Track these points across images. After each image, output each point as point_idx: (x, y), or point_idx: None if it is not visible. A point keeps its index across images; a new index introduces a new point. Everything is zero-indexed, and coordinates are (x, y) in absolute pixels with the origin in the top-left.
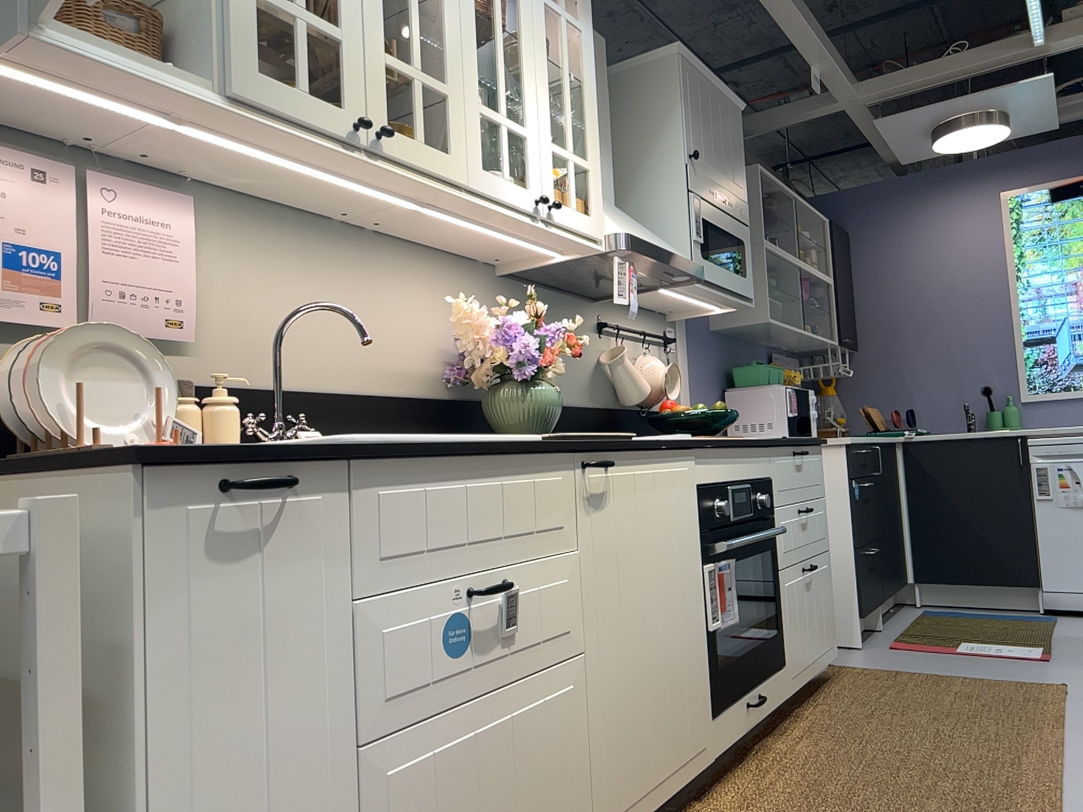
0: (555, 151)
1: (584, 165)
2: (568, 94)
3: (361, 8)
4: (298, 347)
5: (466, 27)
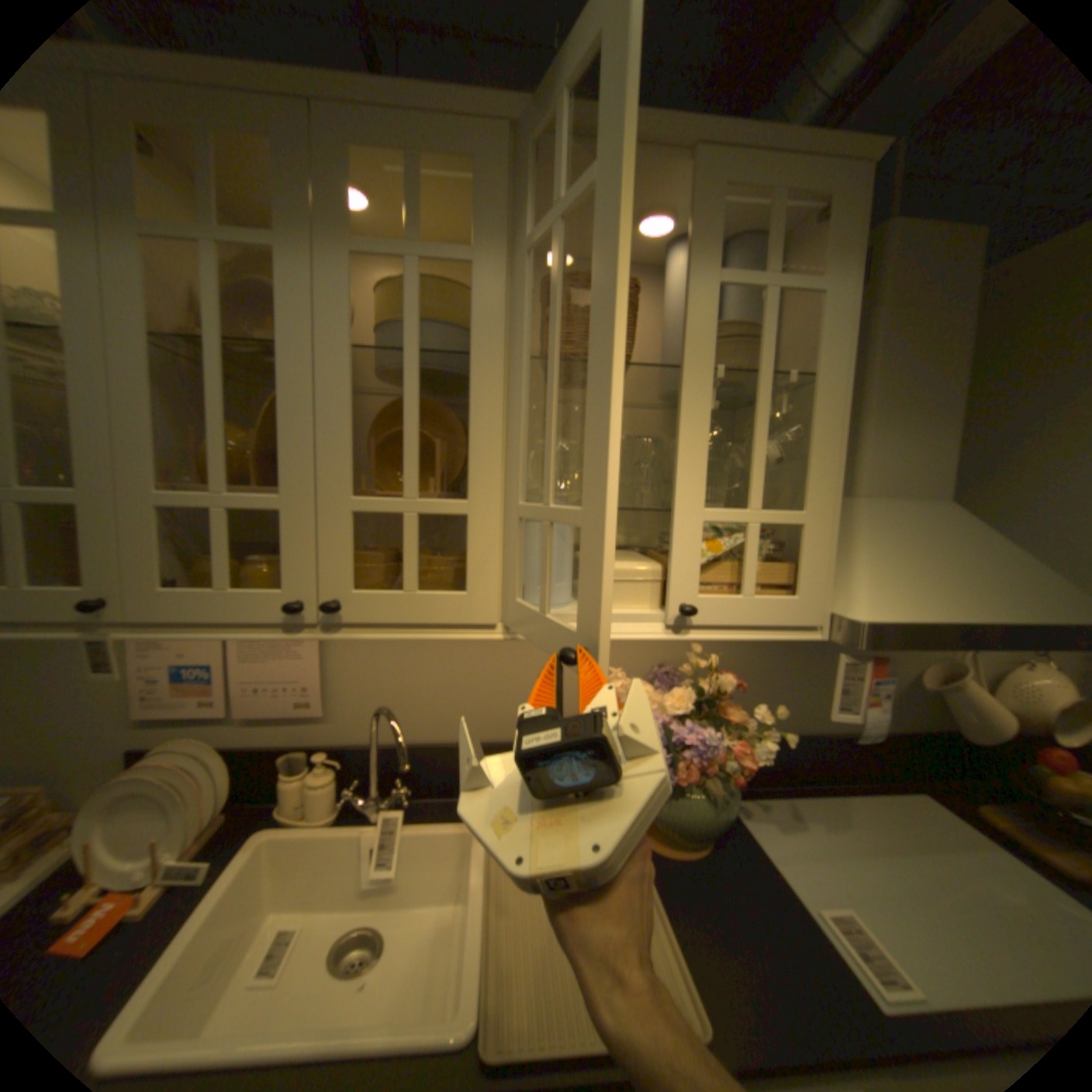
0: (710, 518)
1: (787, 519)
2: (762, 413)
3: (309, 452)
4: (431, 704)
5: (512, 399)
